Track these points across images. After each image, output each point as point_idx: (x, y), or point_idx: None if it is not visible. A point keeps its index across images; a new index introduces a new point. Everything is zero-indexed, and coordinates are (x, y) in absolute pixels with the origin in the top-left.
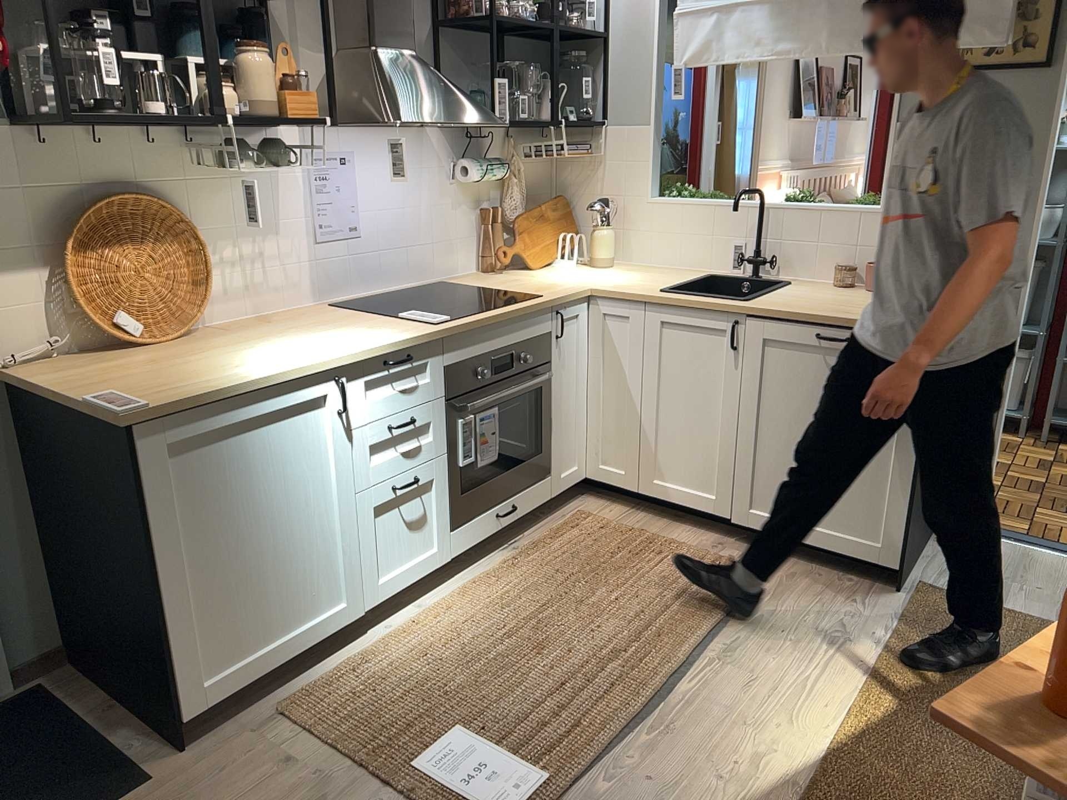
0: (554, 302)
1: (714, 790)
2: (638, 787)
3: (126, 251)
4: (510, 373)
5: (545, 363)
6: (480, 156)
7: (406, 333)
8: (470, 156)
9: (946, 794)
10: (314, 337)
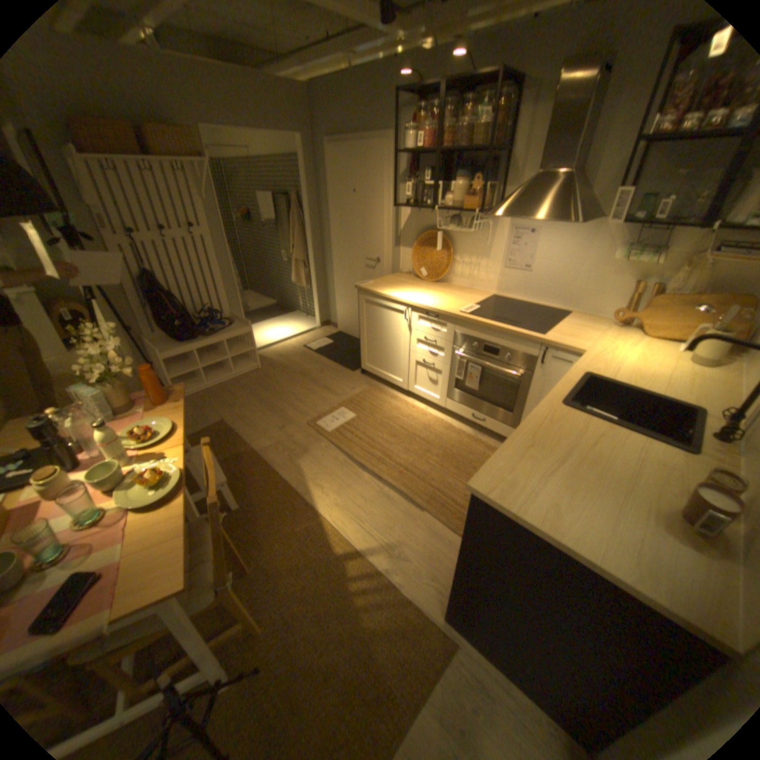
0: (539, 341)
1: (312, 471)
2: (320, 452)
3: (430, 249)
4: (496, 358)
5: (527, 371)
6: (662, 243)
7: (443, 308)
8: (649, 242)
9: (281, 543)
10: (436, 296)
